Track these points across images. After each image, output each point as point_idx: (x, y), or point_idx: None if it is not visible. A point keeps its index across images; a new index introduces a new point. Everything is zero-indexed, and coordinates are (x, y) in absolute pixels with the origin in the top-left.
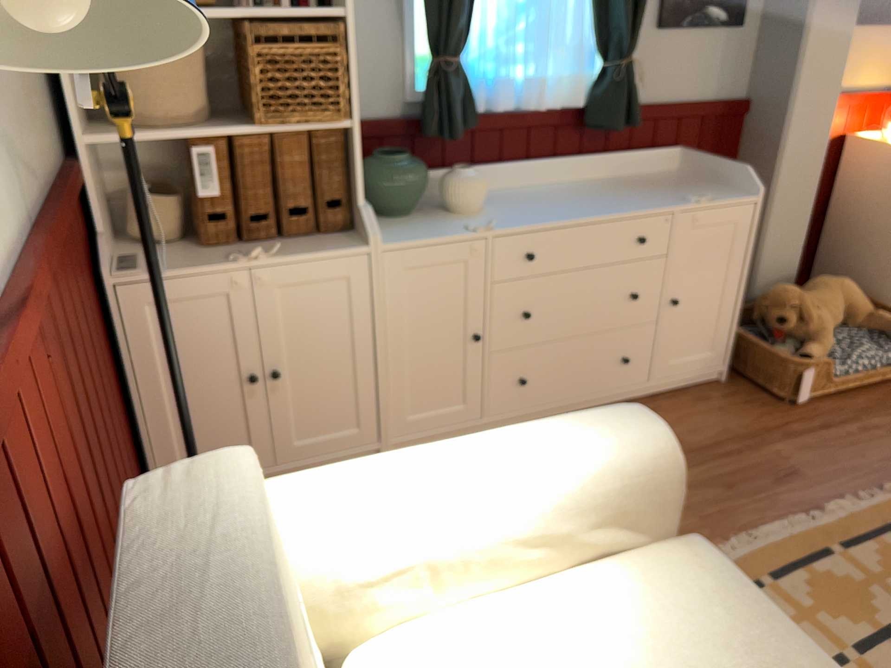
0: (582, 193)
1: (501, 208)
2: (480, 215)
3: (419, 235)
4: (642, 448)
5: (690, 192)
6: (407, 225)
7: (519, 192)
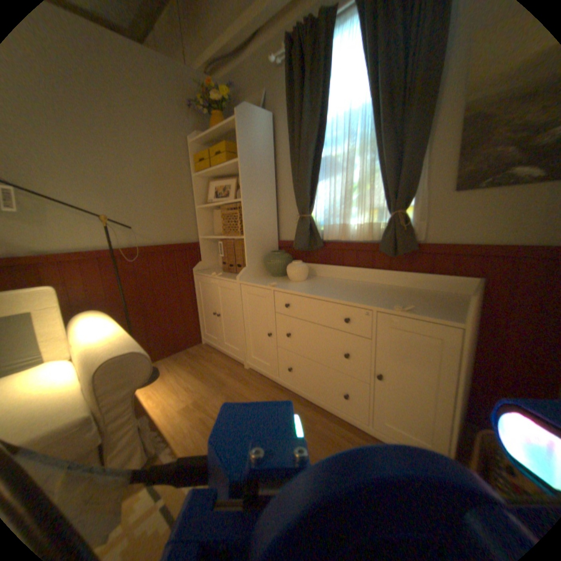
0: (360, 288)
1: (307, 283)
2: (291, 283)
3: (256, 282)
4: (99, 358)
5: (421, 305)
6: (265, 279)
7: (338, 281)
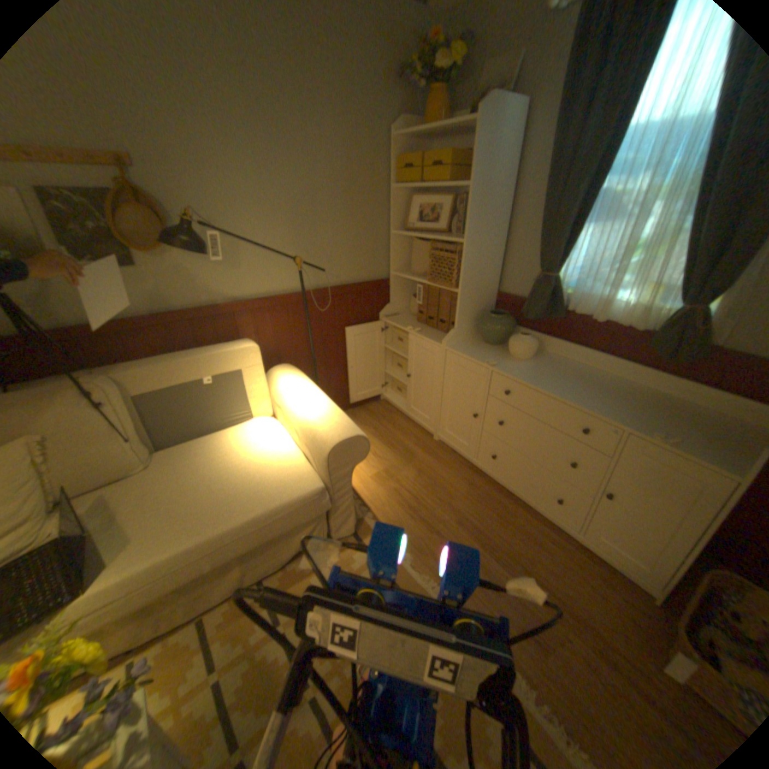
0: (607, 387)
1: (535, 365)
2: (513, 361)
3: (467, 352)
4: (329, 437)
5: (688, 434)
6: (477, 348)
7: (575, 367)
